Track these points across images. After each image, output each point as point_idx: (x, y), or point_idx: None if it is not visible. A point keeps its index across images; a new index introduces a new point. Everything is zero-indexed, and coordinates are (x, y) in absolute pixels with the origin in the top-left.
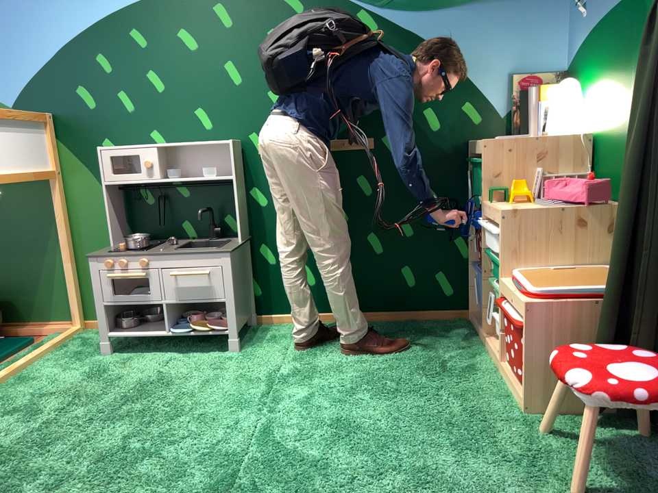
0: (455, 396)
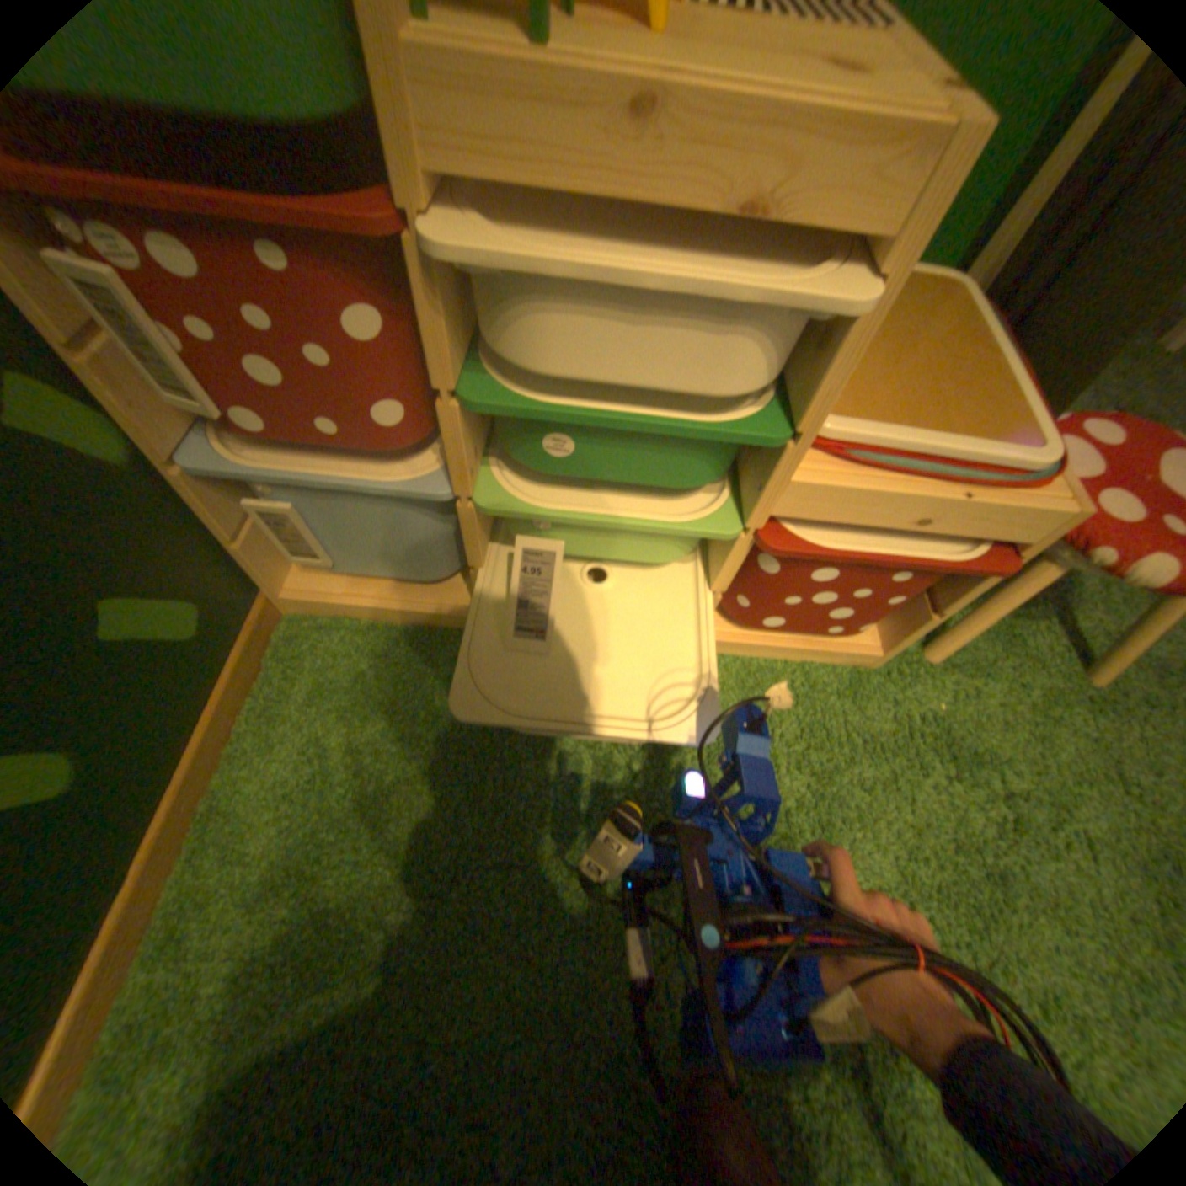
0: (812, 789)
